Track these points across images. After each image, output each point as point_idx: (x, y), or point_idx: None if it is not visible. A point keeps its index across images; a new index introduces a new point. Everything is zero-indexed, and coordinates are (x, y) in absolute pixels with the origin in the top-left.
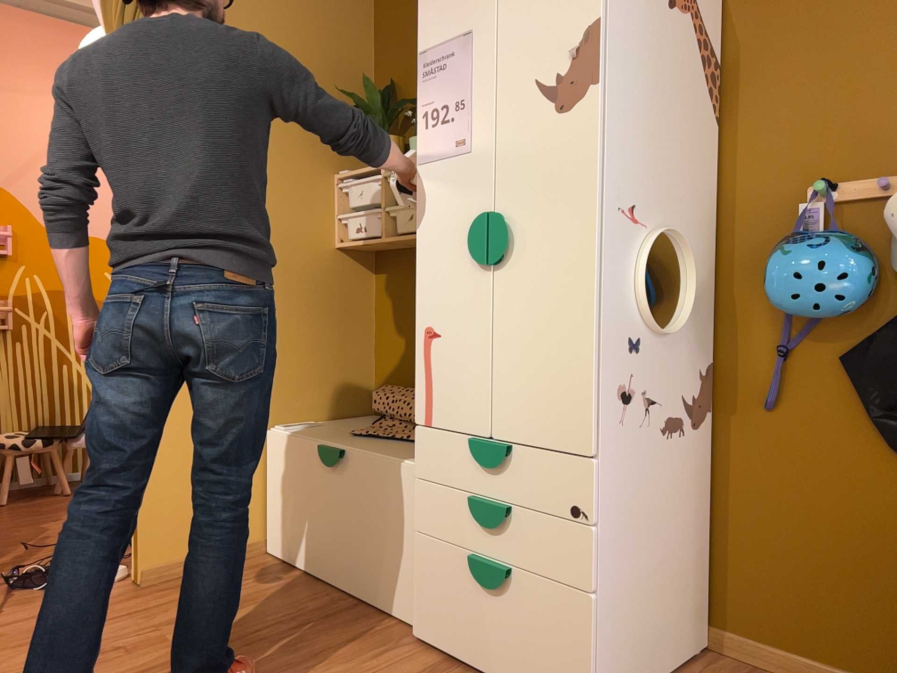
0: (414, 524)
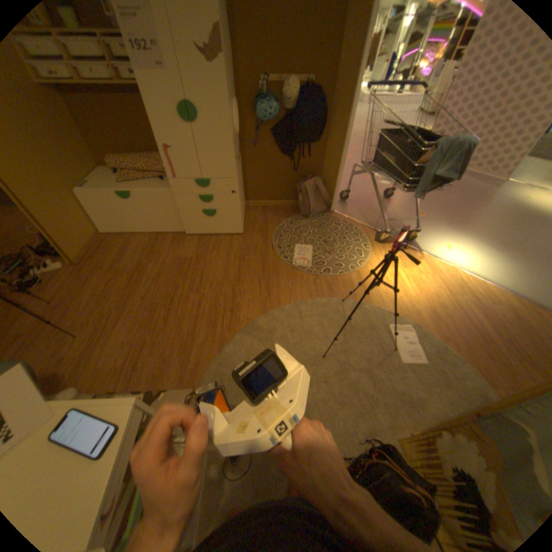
0: (177, 208)
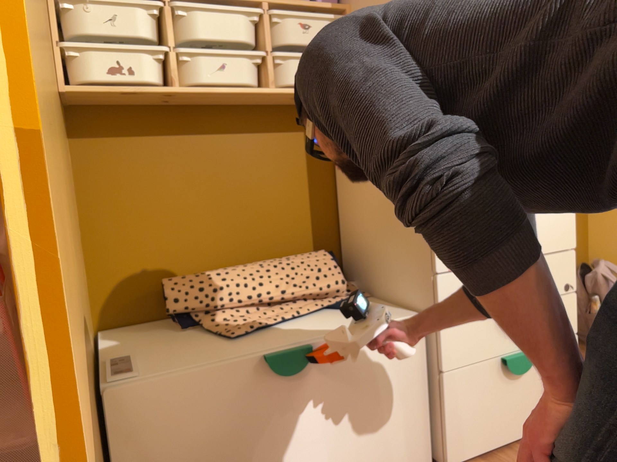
0: (444, 367)
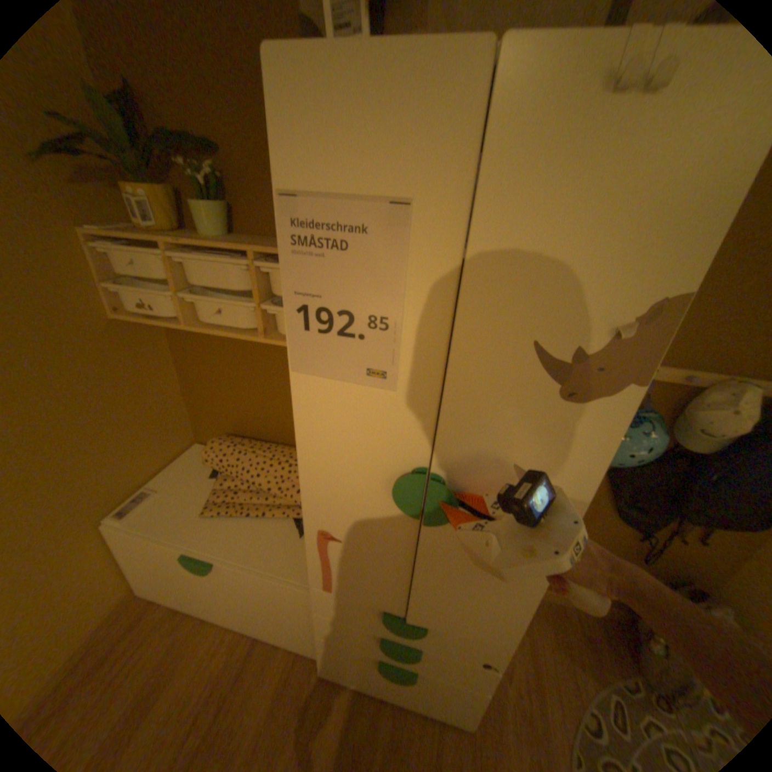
0: (315, 635)
